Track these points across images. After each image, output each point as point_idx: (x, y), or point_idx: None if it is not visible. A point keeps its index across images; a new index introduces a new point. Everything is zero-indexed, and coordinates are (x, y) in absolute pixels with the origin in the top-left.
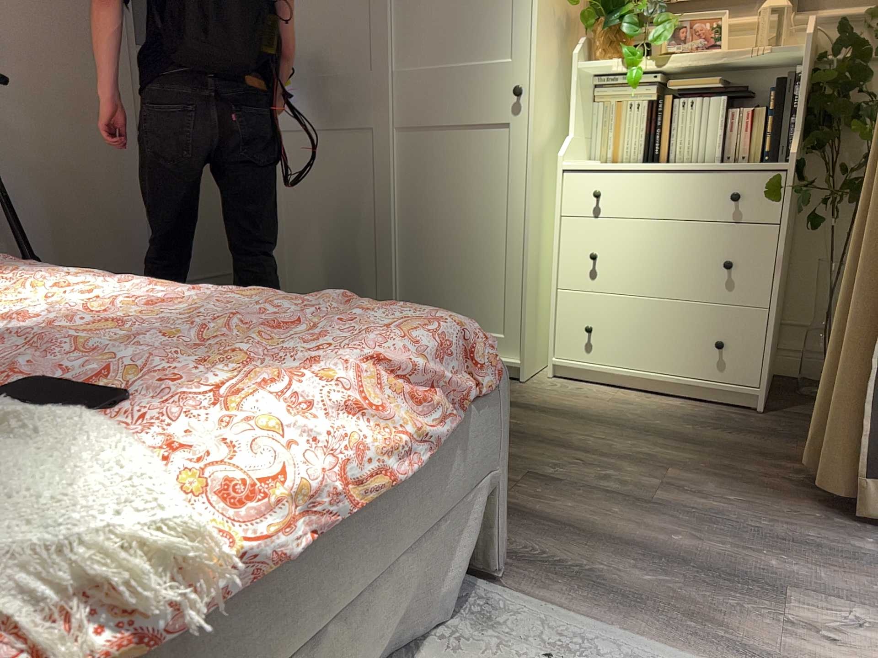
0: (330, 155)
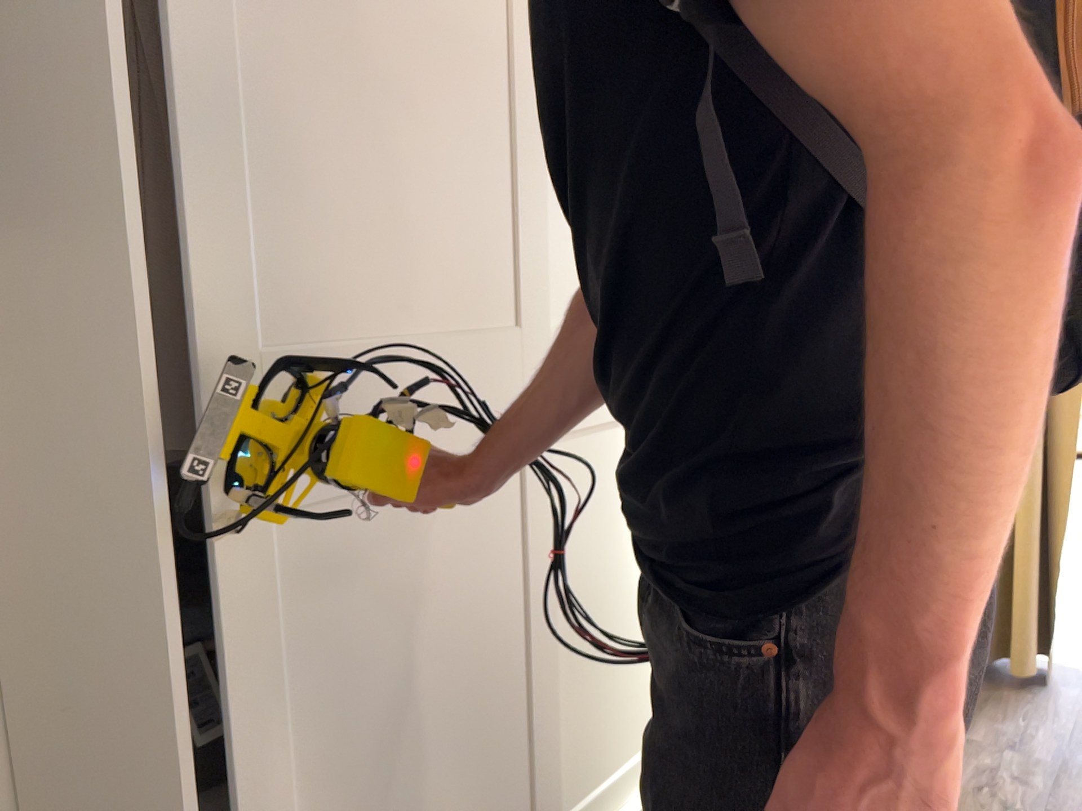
0: (401, 544)
